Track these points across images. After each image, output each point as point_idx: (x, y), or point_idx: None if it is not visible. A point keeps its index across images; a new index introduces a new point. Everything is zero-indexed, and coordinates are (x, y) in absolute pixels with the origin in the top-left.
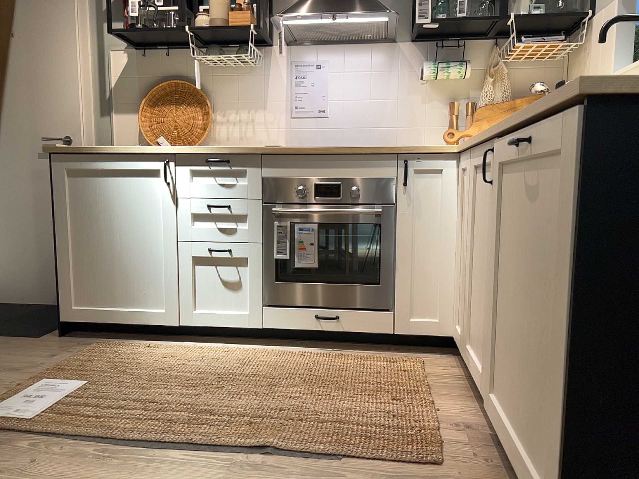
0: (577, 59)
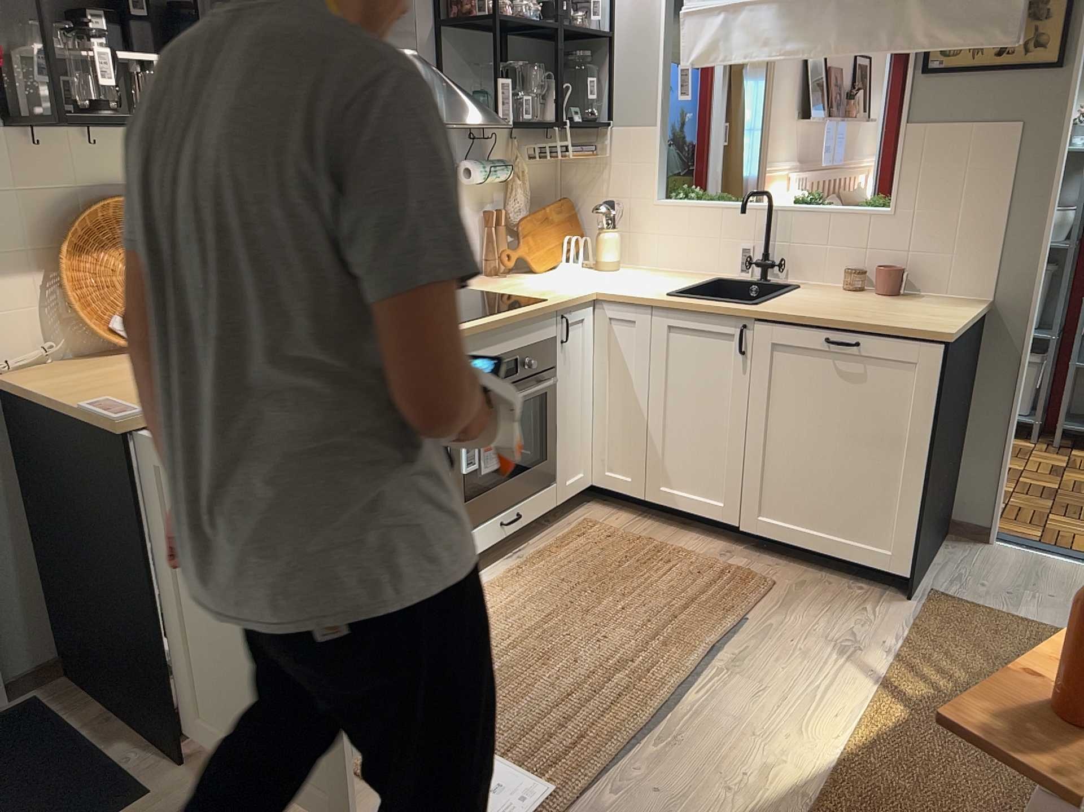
0: (588, 161)
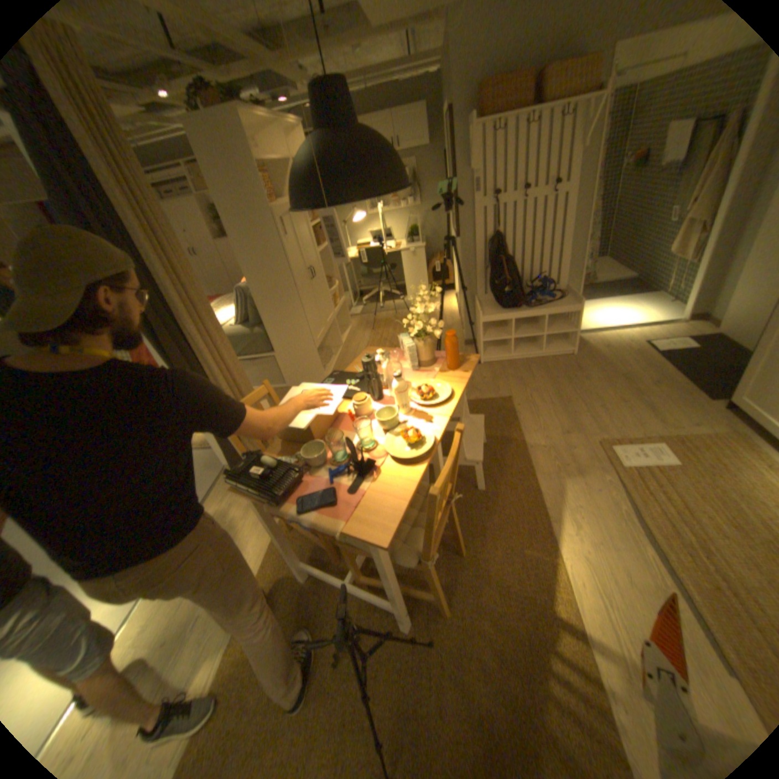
0: None
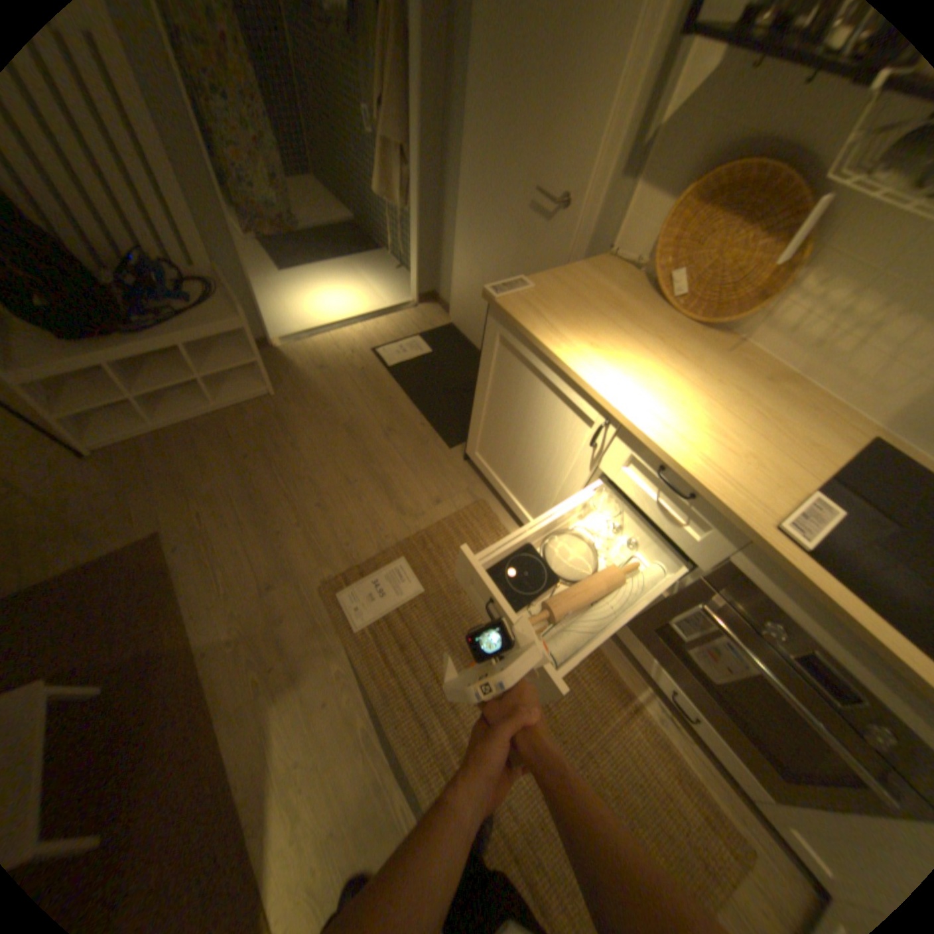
0: None
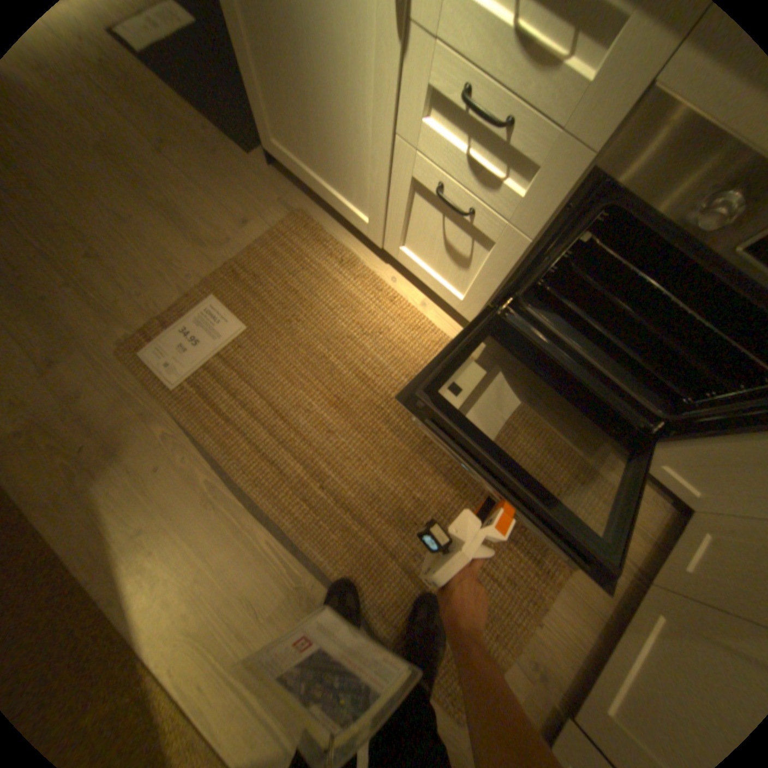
0: None
